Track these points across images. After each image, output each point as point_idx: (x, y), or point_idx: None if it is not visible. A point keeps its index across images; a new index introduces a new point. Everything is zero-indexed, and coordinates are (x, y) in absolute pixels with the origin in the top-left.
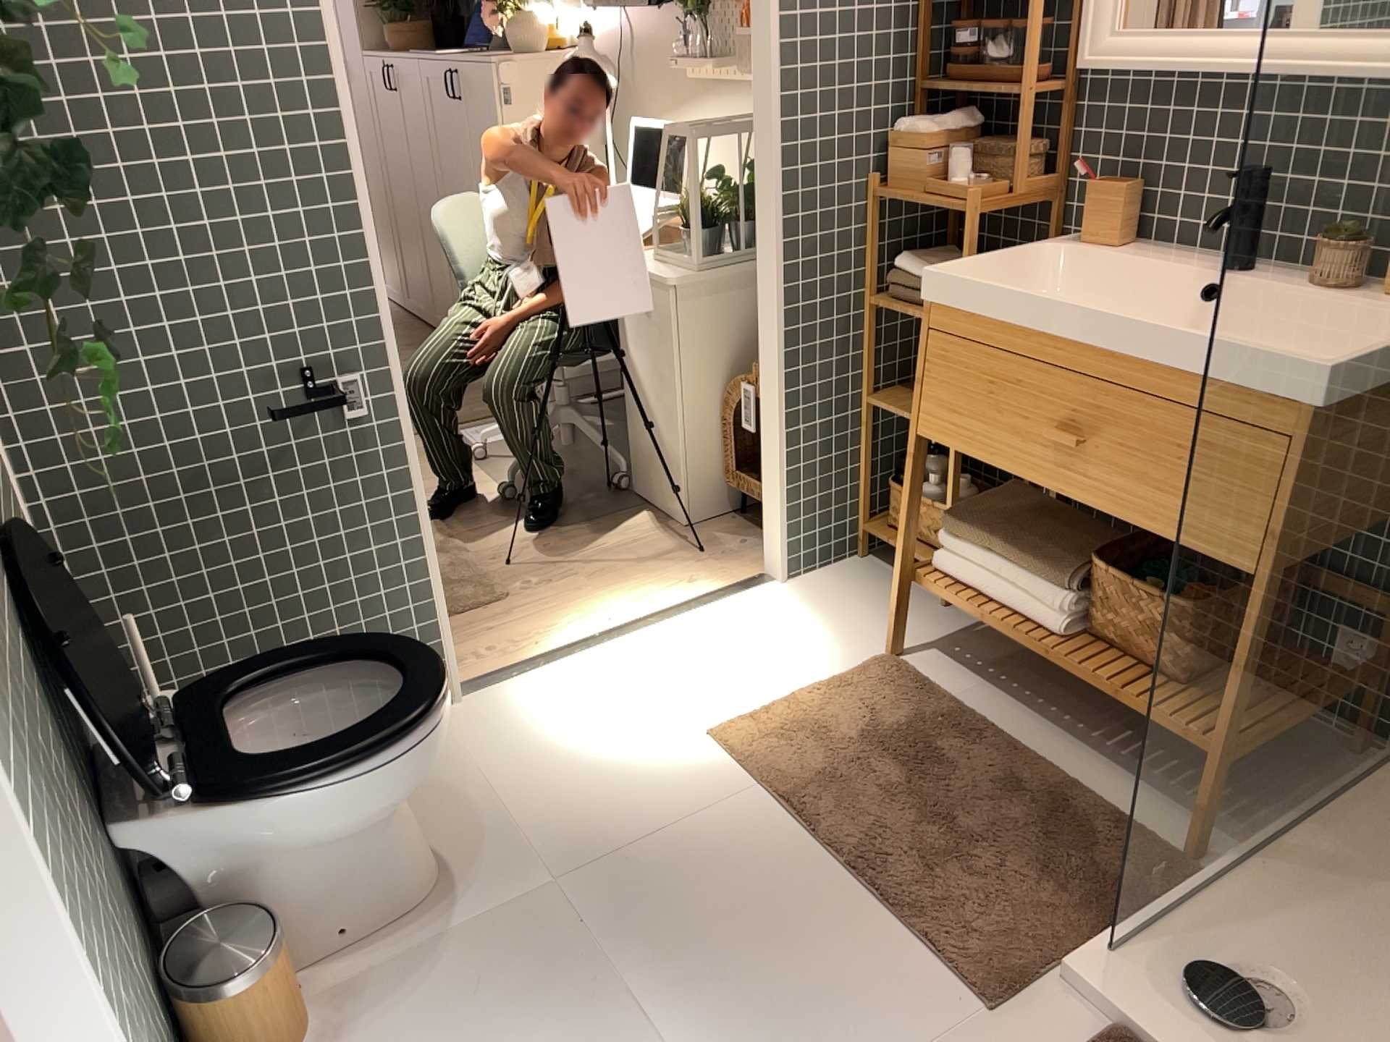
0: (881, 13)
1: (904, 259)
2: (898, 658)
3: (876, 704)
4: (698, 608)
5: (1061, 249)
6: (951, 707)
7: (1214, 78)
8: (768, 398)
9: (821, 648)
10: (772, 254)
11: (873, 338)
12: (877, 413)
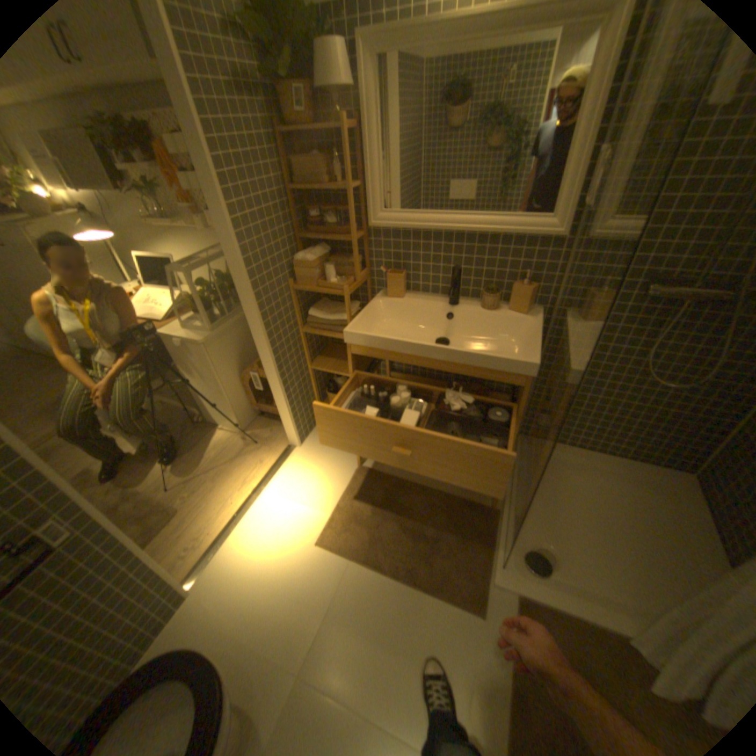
0: (277, 207)
1: (308, 308)
2: (363, 466)
3: (368, 493)
4: (273, 475)
5: (383, 301)
6: (394, 481)
7: (444, 235)
8: (274, 385)
9: (333, 474)
10: (260, 329)
11: (306, 343)
12: (314, 368)
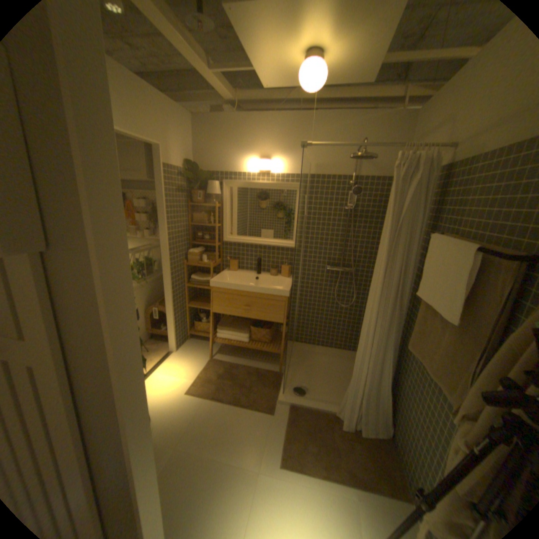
0: (185, 230)
1: (190, 276)
2: (212, 359)
3: (215, 370)
4: (159, 366)
5: (227, 272)
6: (229, 364)
7: (253, 245)
8: (168, 311)
9: (195, 363)
10: (168, 280)
11: (187, 293)
12: (188, 308)
